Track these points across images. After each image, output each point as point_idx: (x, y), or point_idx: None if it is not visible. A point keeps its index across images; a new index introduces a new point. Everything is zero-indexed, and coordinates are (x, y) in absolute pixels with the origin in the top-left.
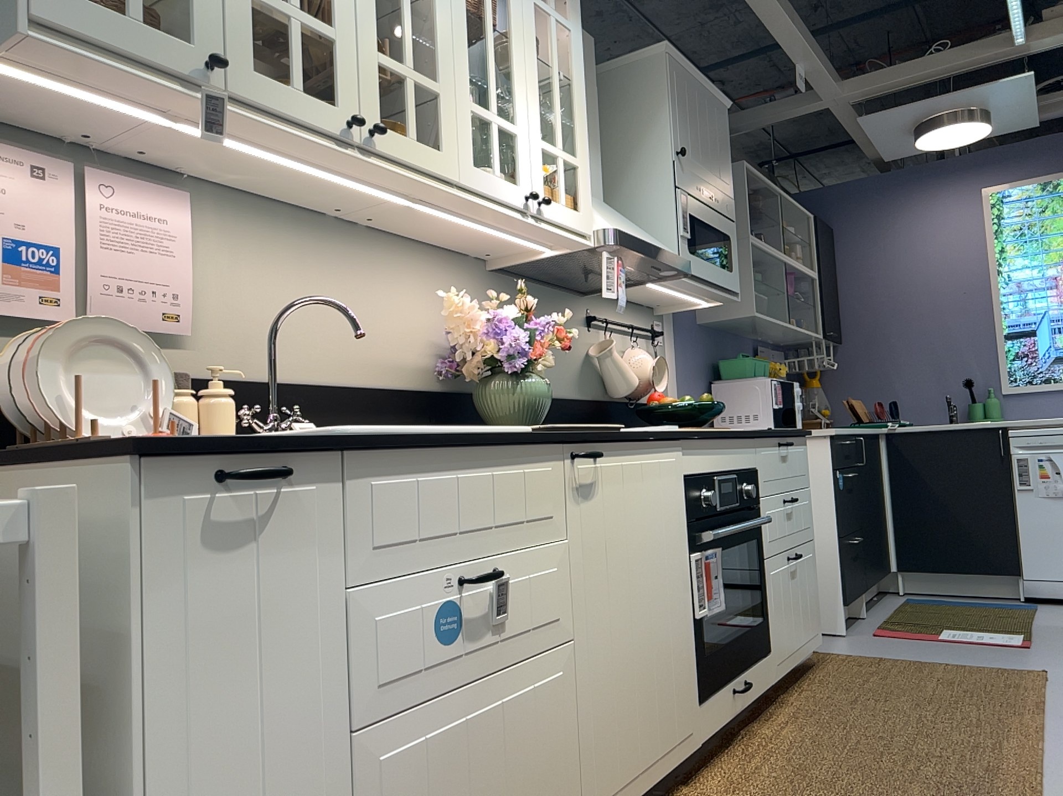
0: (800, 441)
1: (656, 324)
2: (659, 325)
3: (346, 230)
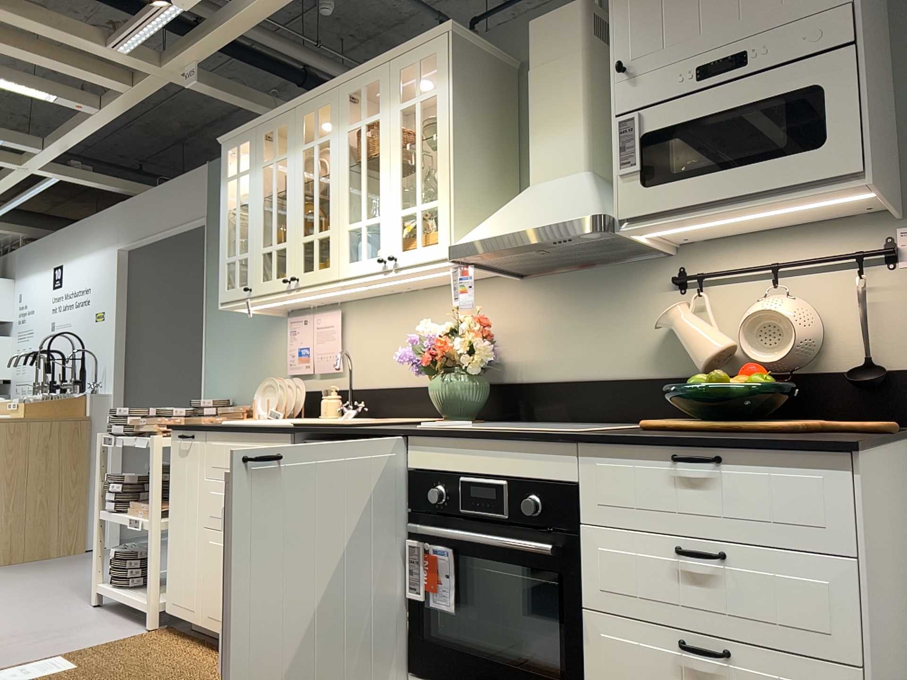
0: (794, 460)
1: (891, 236)
2: (906, 234)
3: (410, 295)
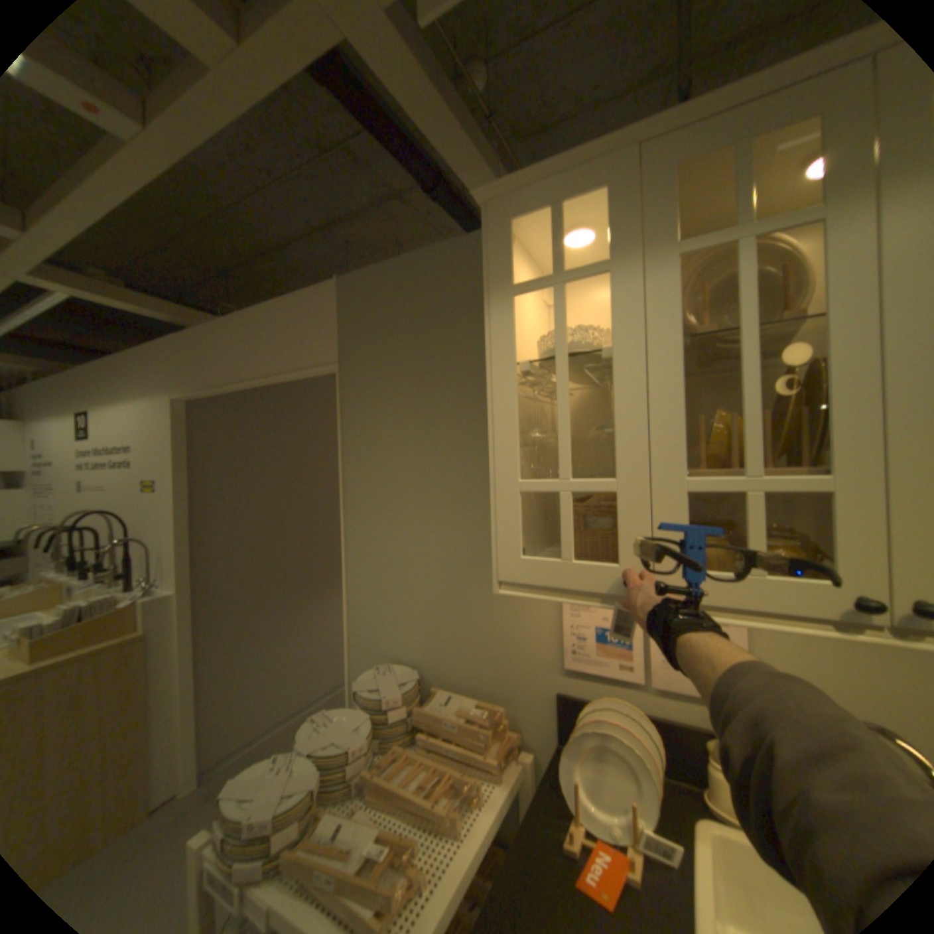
0: None
1: None
2: None
3: None
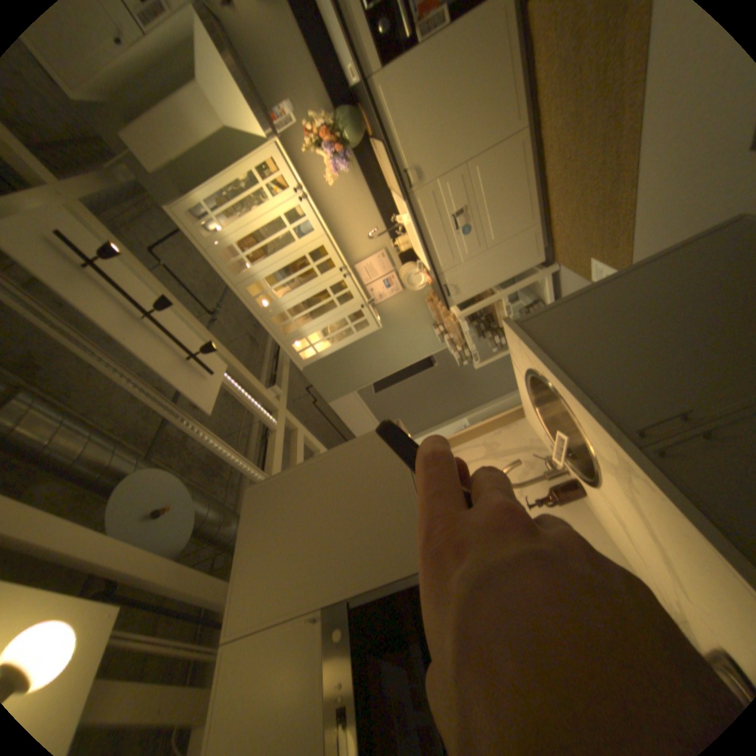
0: None
1: None
2: None
3: (326, 215)
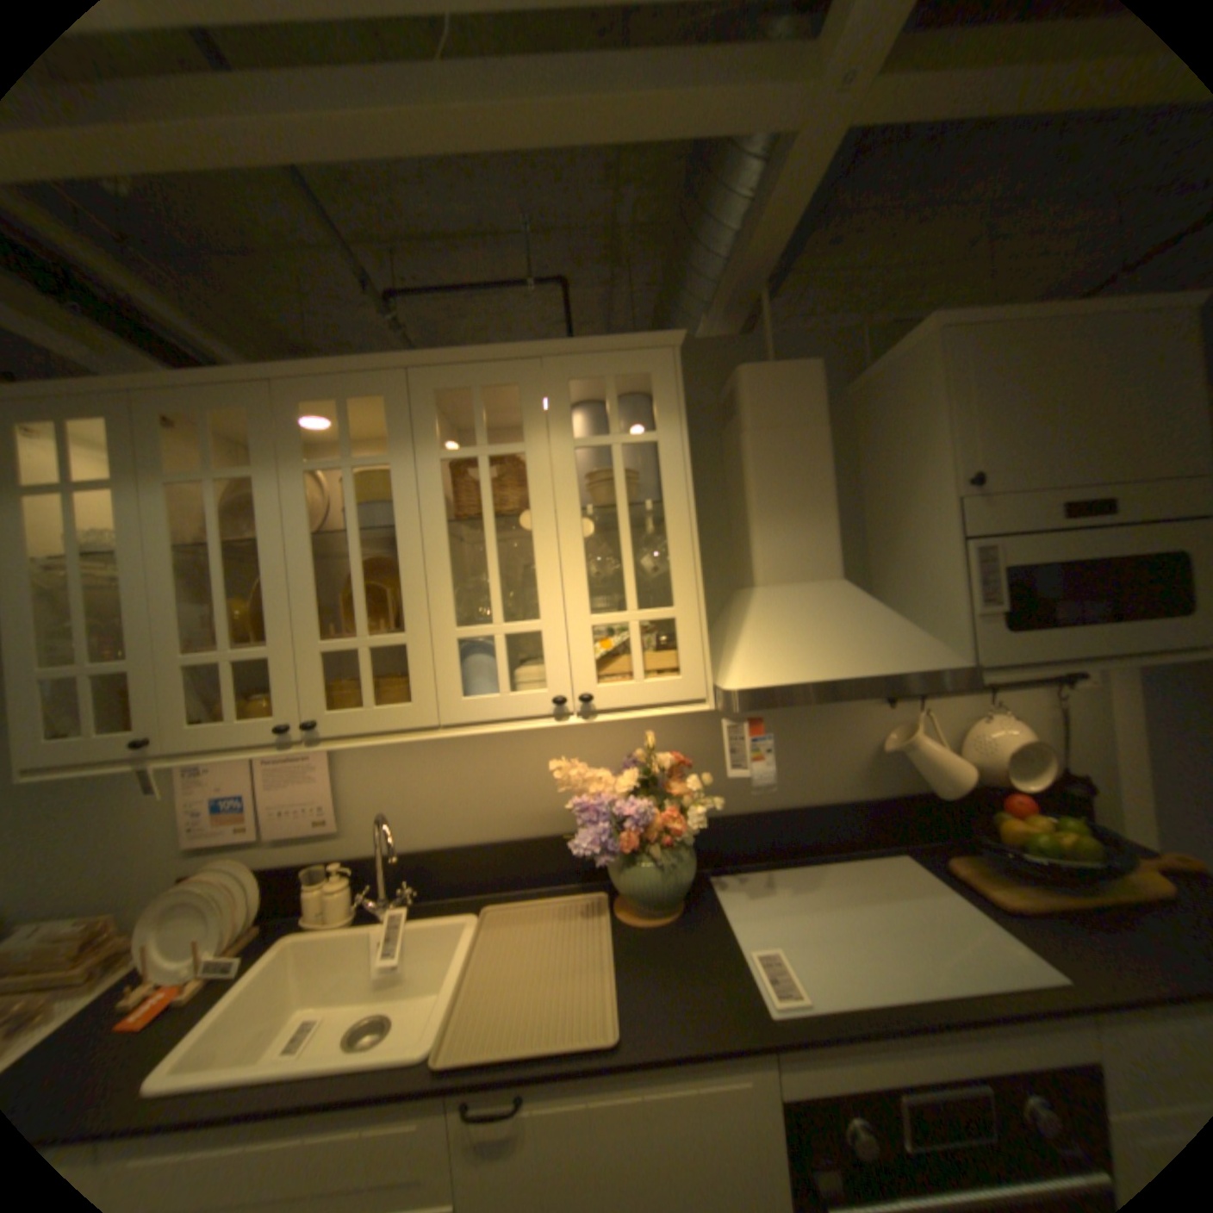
0: None
1: None
2: None
3: None
